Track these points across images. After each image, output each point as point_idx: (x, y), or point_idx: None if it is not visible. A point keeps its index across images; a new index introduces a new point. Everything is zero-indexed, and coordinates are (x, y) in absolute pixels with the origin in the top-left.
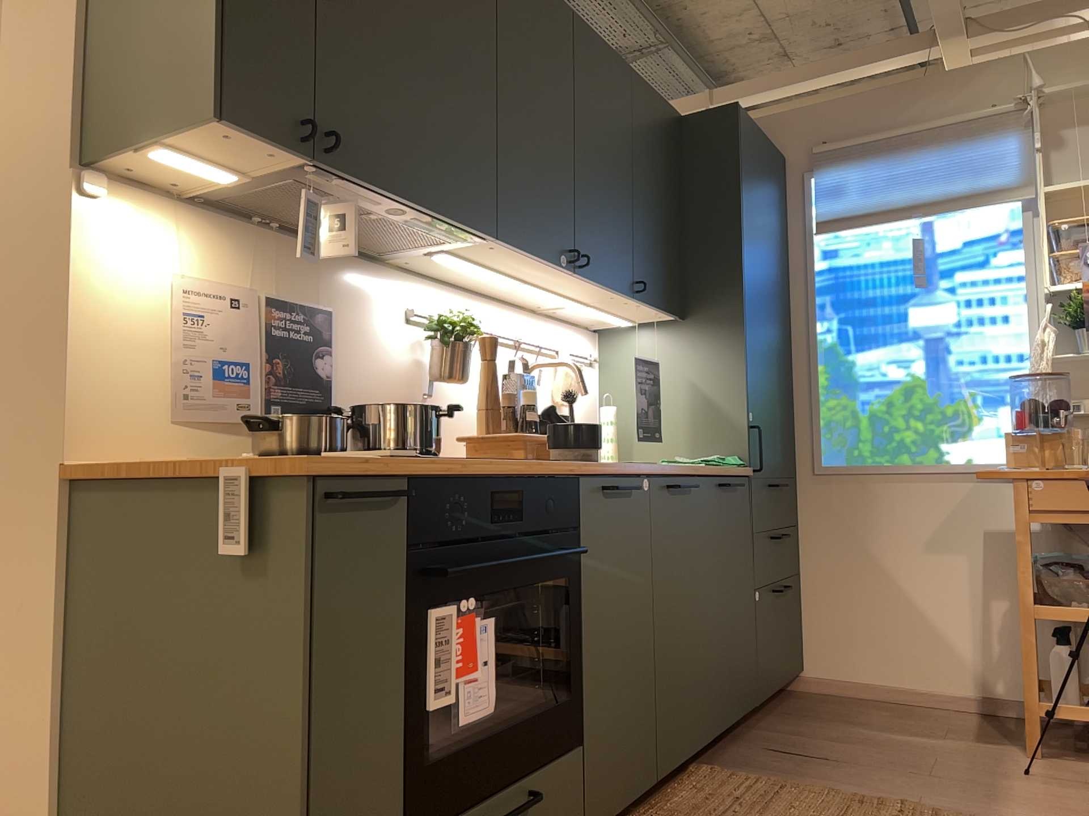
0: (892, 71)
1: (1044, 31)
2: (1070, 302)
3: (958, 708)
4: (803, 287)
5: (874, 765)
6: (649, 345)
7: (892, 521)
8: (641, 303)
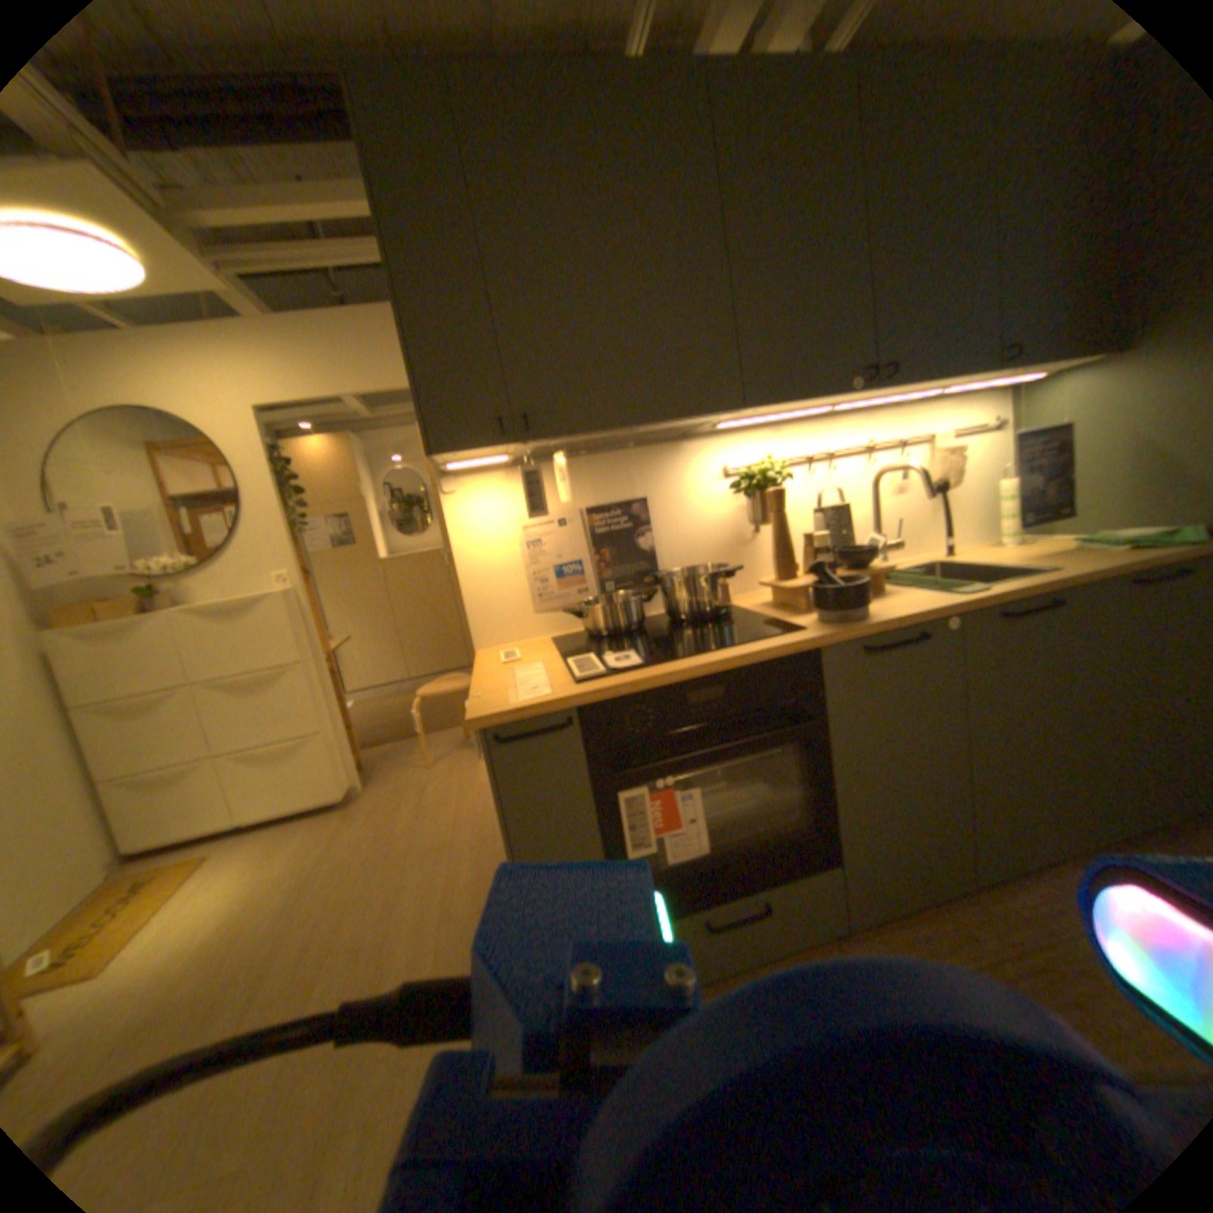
0: None
1: None
2: None
3: None
4: None
5: None
6: (1074, 393)
7: None
8: (1024, 366)
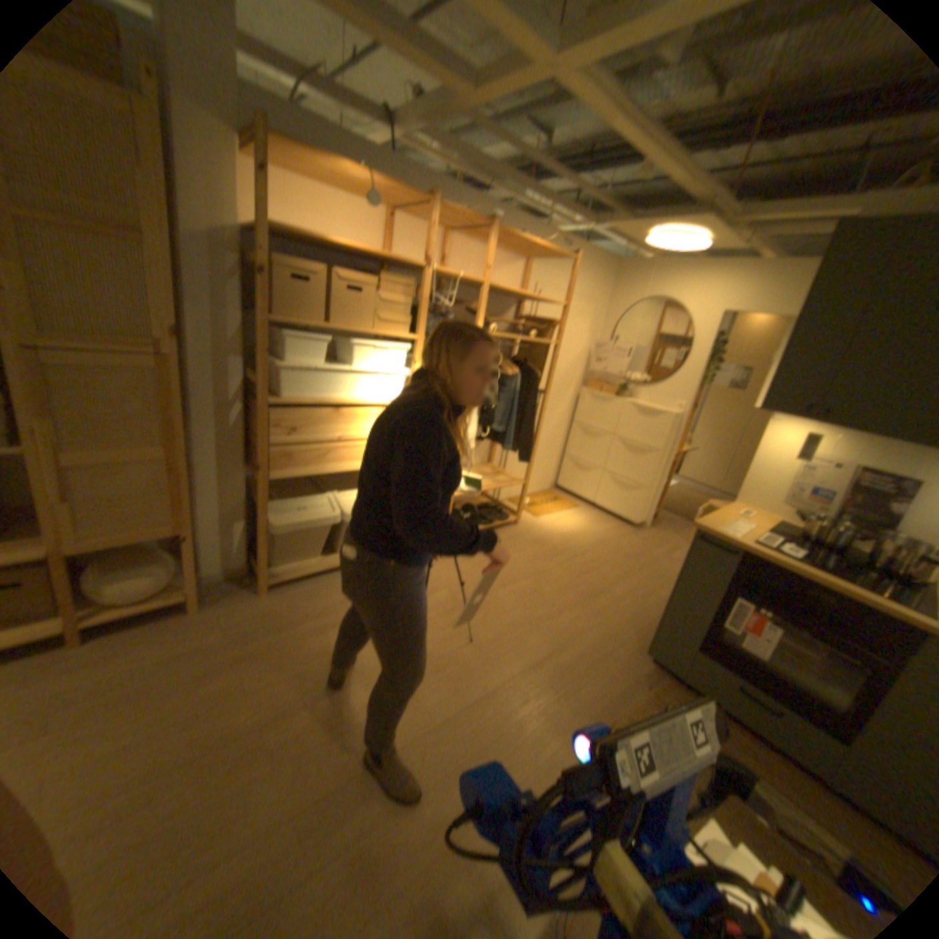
0: None
1: None
2: None
3: None
4: None
5: None
6: None
7: None
8: None
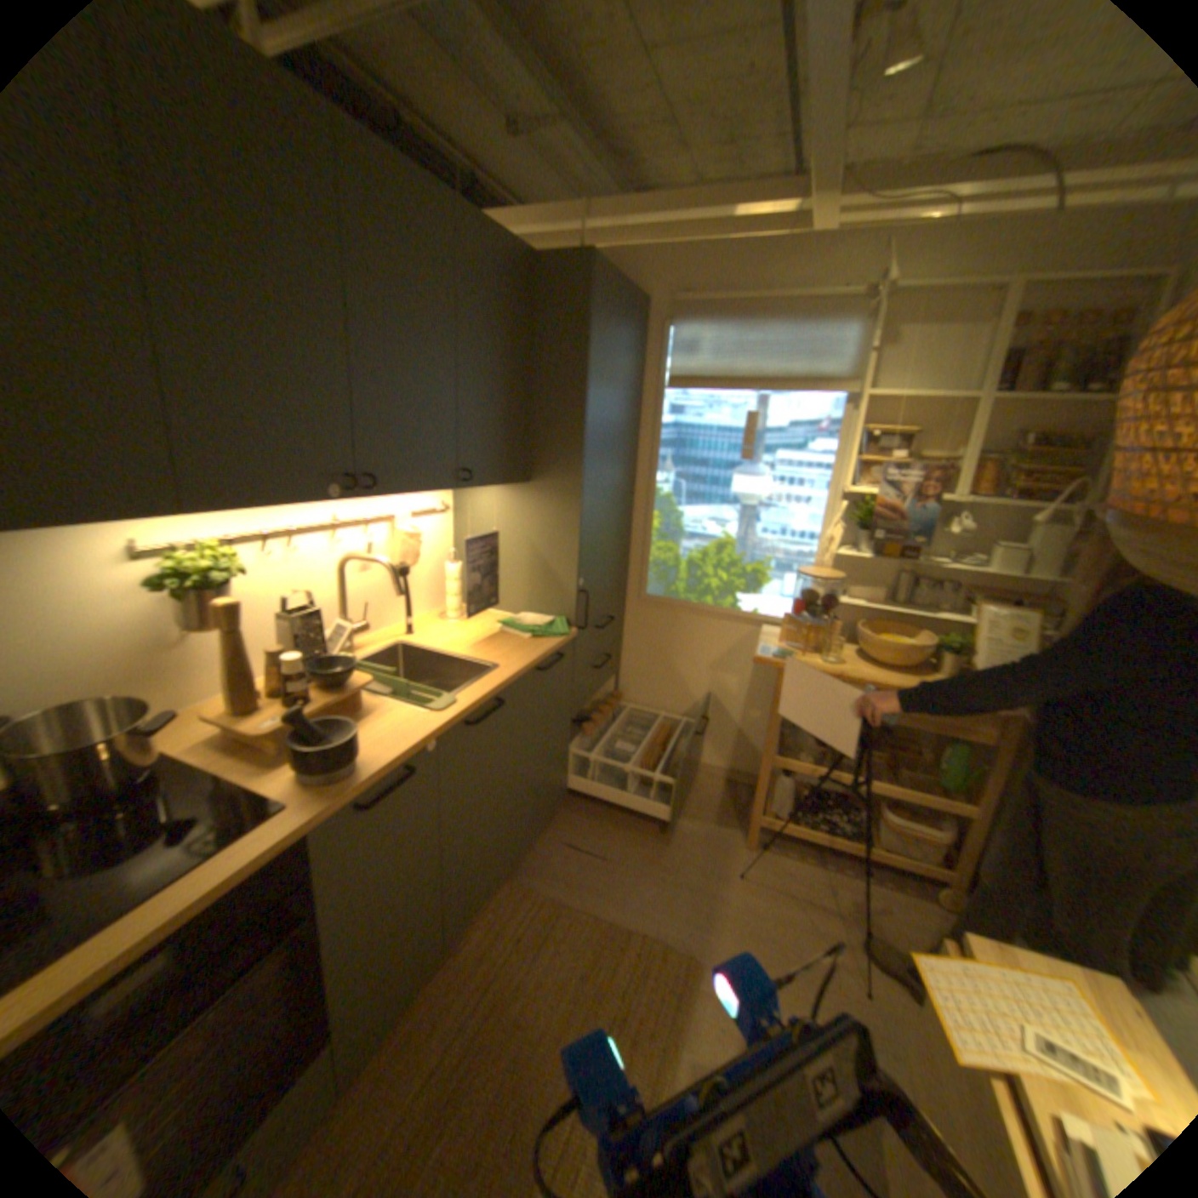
0: (765, 214)
1: (918, 199)
2: (863, 496)
3: (710, 774)
4: (649, 436)
5: (634, 868)
6: (494, 501)
7: (689, 645)
8: (469, 487)
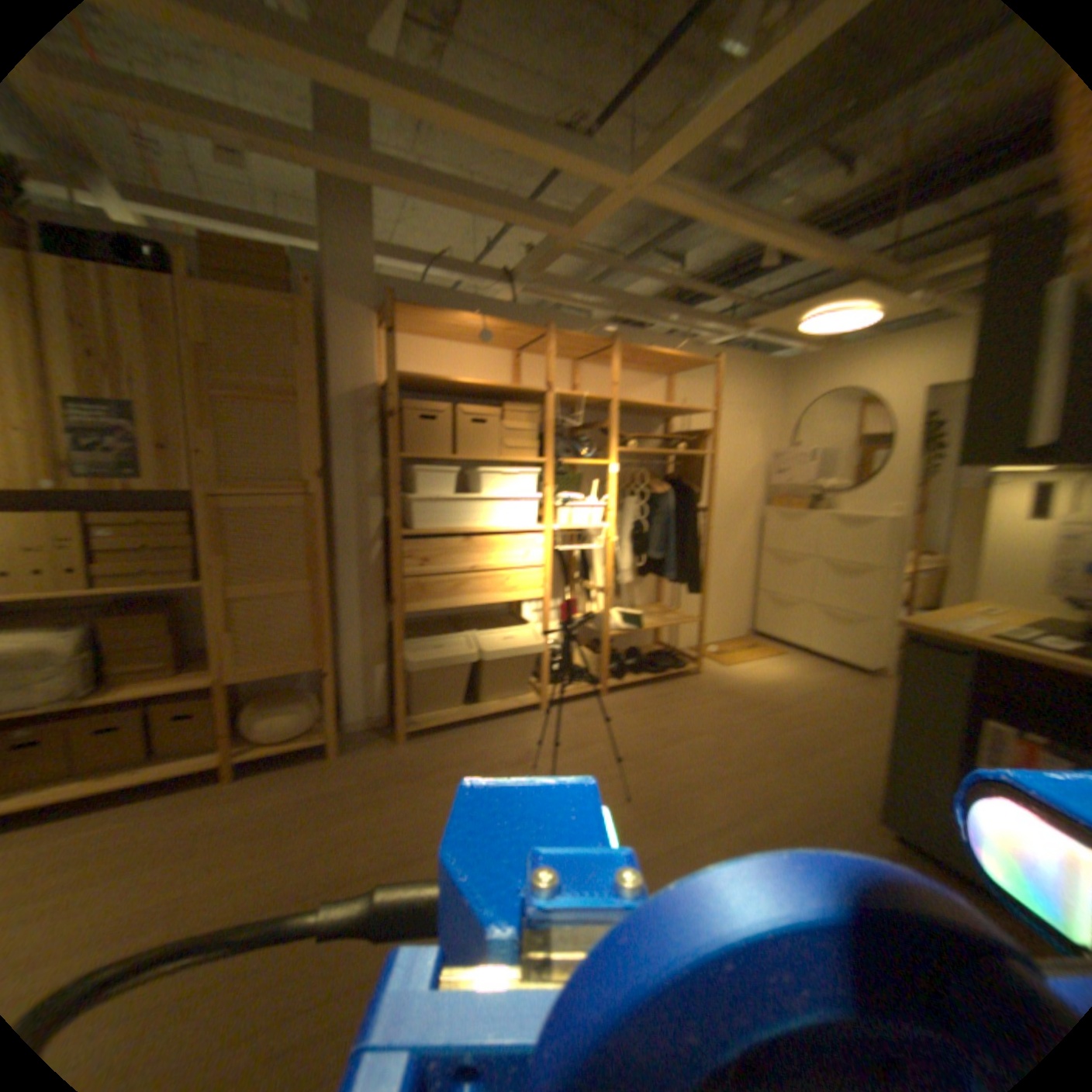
0: None
1: None
2: None
3: None
4: None
5: None
6: None
7: None
8: None
